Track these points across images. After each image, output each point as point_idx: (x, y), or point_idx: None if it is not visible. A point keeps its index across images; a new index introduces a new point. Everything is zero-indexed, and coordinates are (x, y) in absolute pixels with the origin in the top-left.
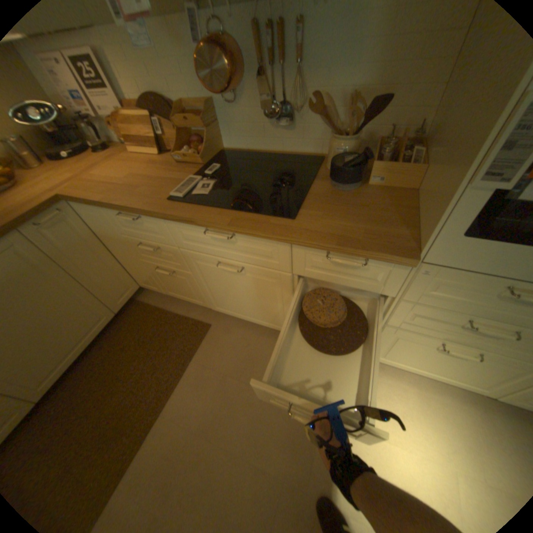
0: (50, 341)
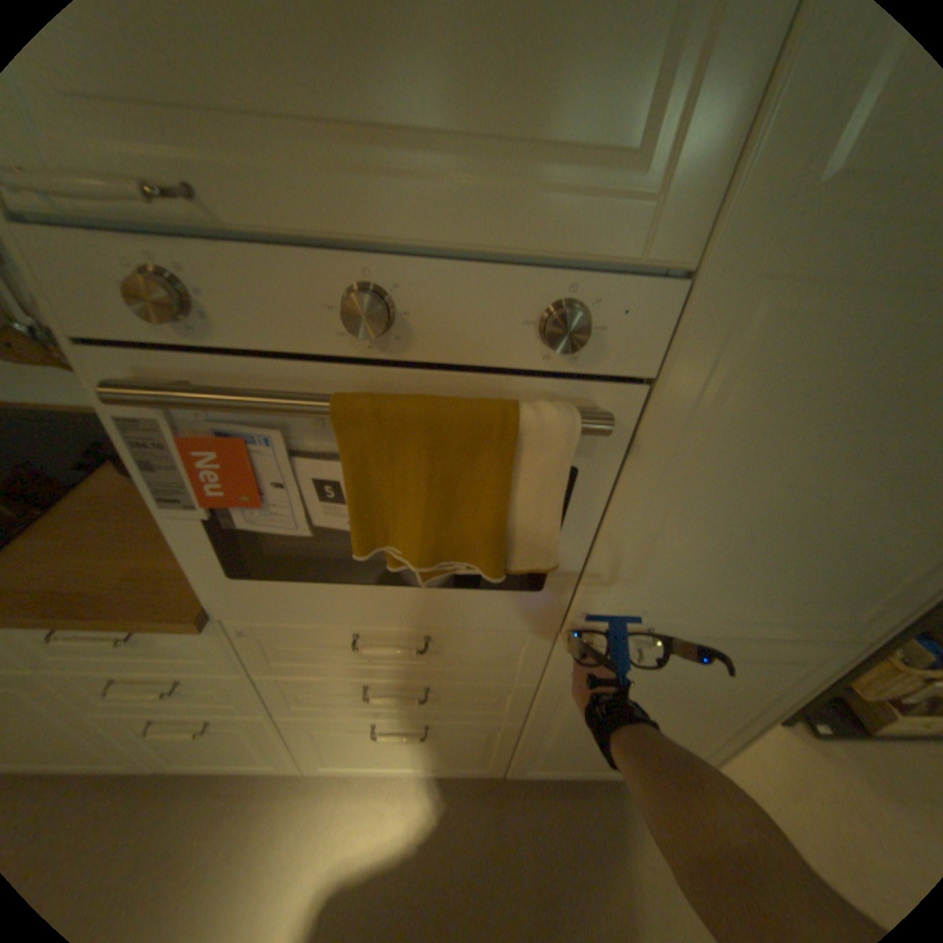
0: None
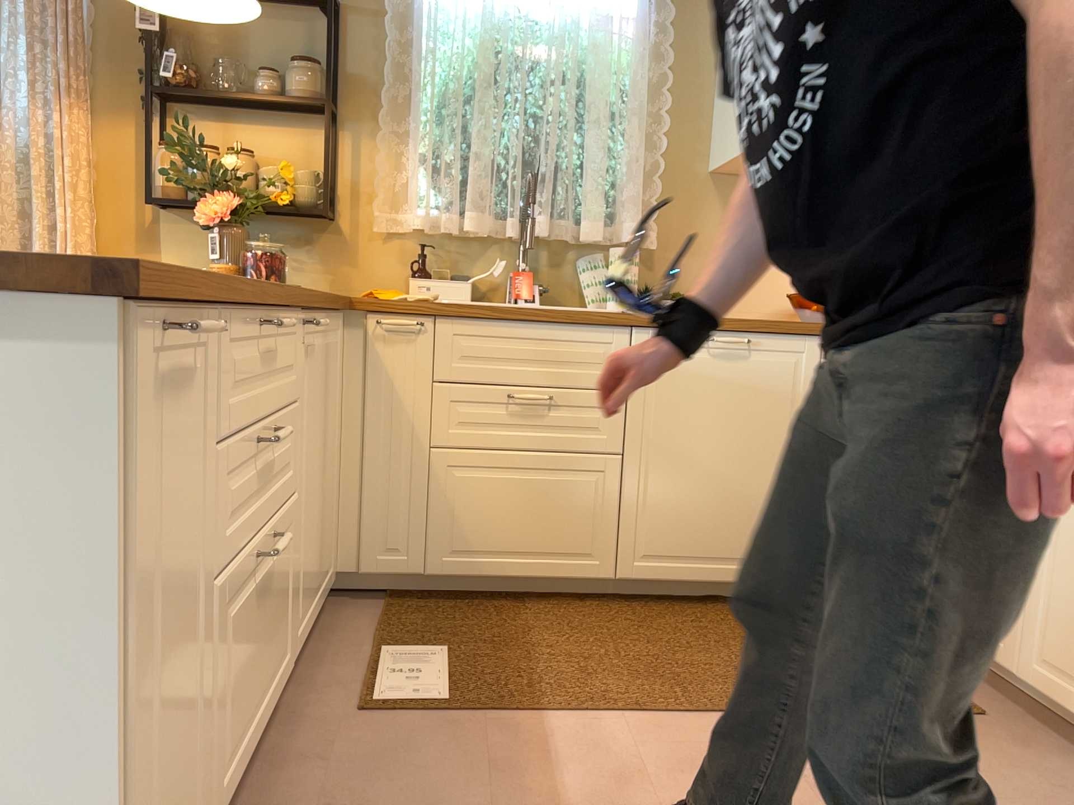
0: (711, 512)
